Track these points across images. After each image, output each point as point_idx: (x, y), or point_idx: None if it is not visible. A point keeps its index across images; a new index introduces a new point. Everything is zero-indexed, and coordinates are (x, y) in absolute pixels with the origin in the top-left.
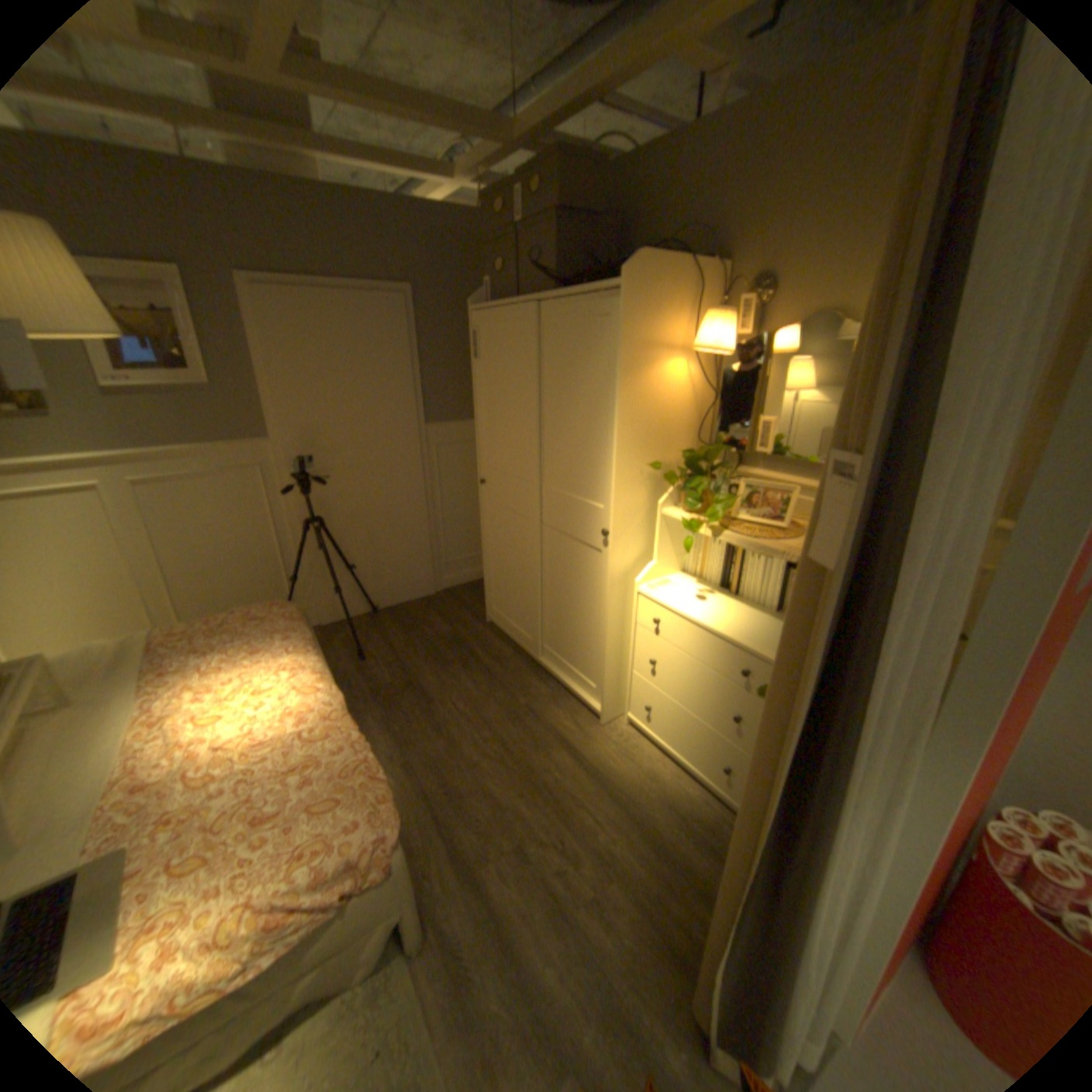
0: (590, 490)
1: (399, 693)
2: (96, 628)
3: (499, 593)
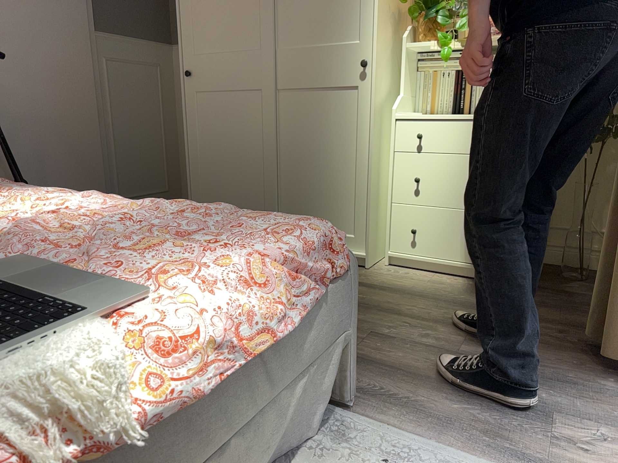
0: (341, 31)
1: None
2: None
3: (212, 196)
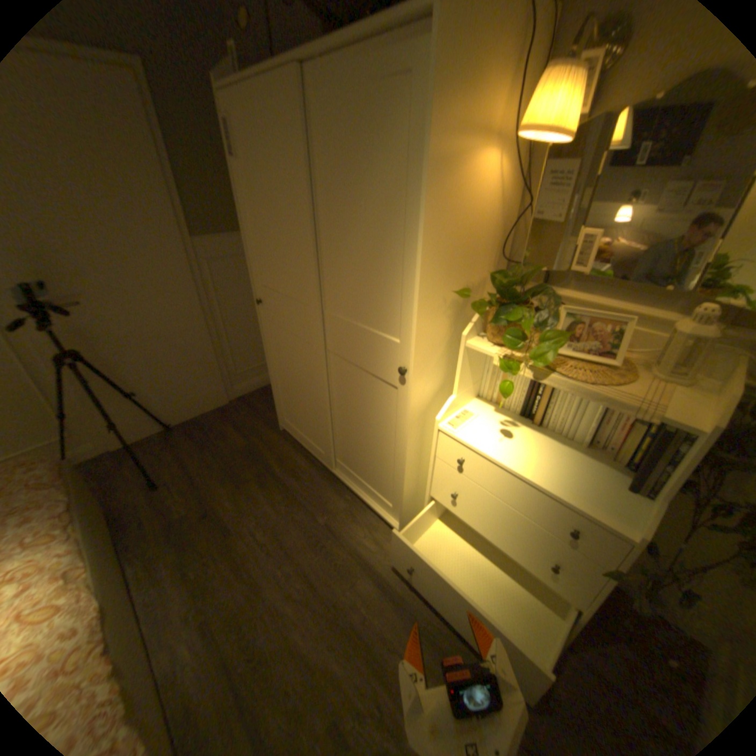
0: (382, 320)
1: (193, 528)
2: None
3: (288, 409)
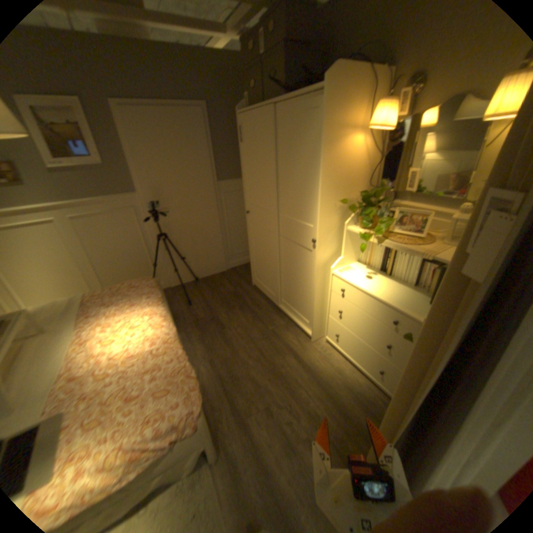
0: (305, 217)
1: (207, 324)
2: (61, 292)
3: (257, 272)
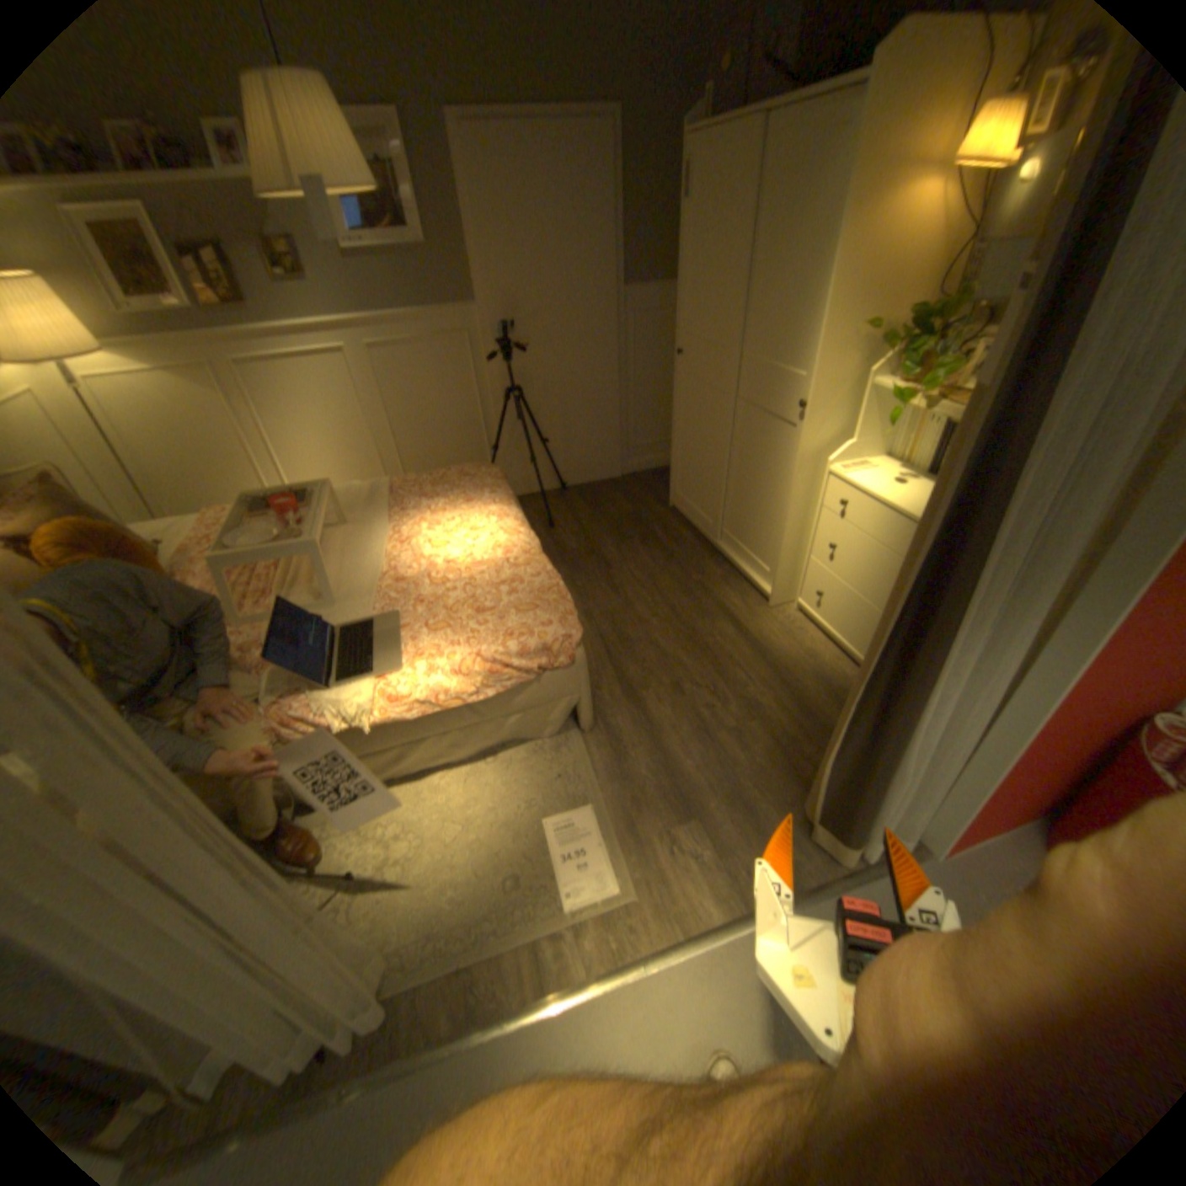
0: (802, 352)
1: (588, 557)
2: (355, 477)
3: (690, 476)
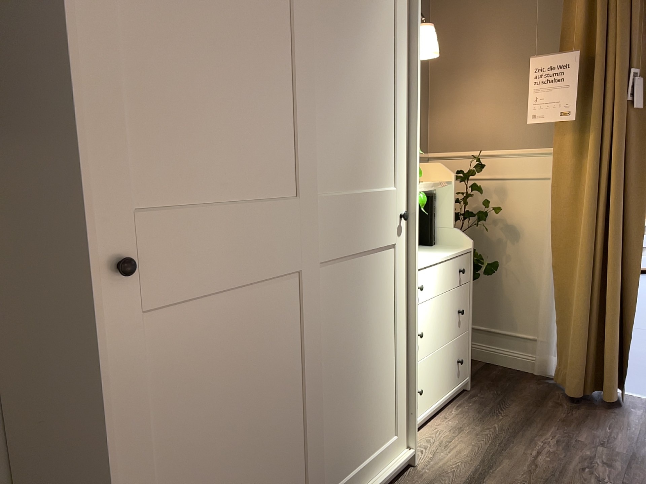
0: (378, 177)
1: None
2: None
3: None
